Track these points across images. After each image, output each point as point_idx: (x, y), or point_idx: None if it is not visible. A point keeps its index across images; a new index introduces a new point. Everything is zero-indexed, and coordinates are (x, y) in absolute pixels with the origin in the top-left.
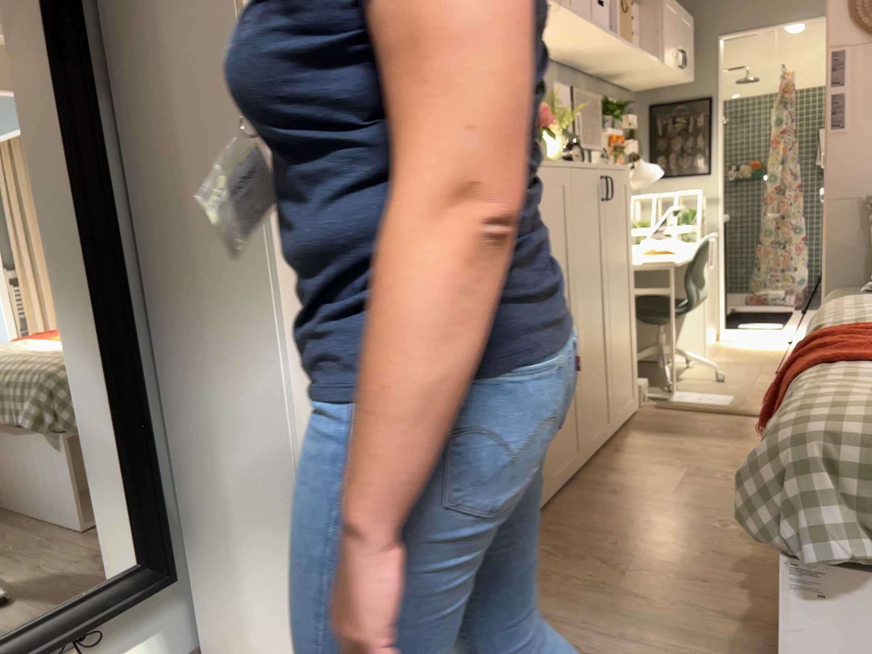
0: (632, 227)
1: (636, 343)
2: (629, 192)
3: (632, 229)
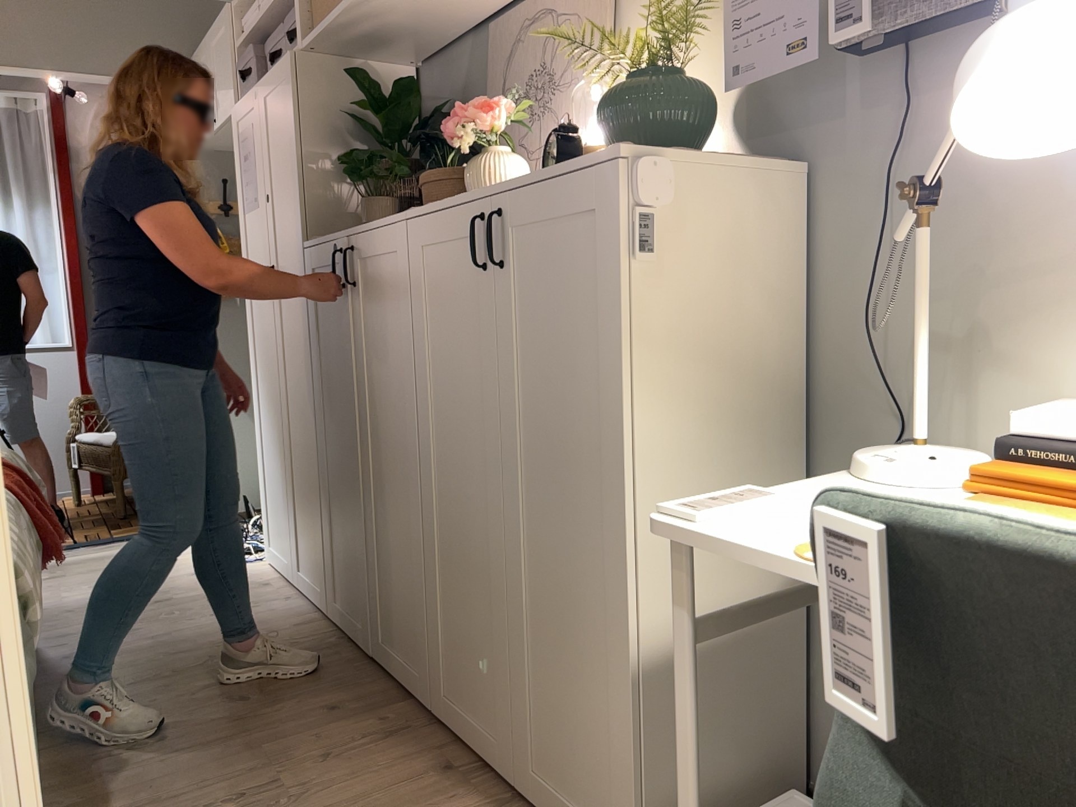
0: (619, 343)
1: (627, 707)
2: (617, 231)
3: (620, 352)
